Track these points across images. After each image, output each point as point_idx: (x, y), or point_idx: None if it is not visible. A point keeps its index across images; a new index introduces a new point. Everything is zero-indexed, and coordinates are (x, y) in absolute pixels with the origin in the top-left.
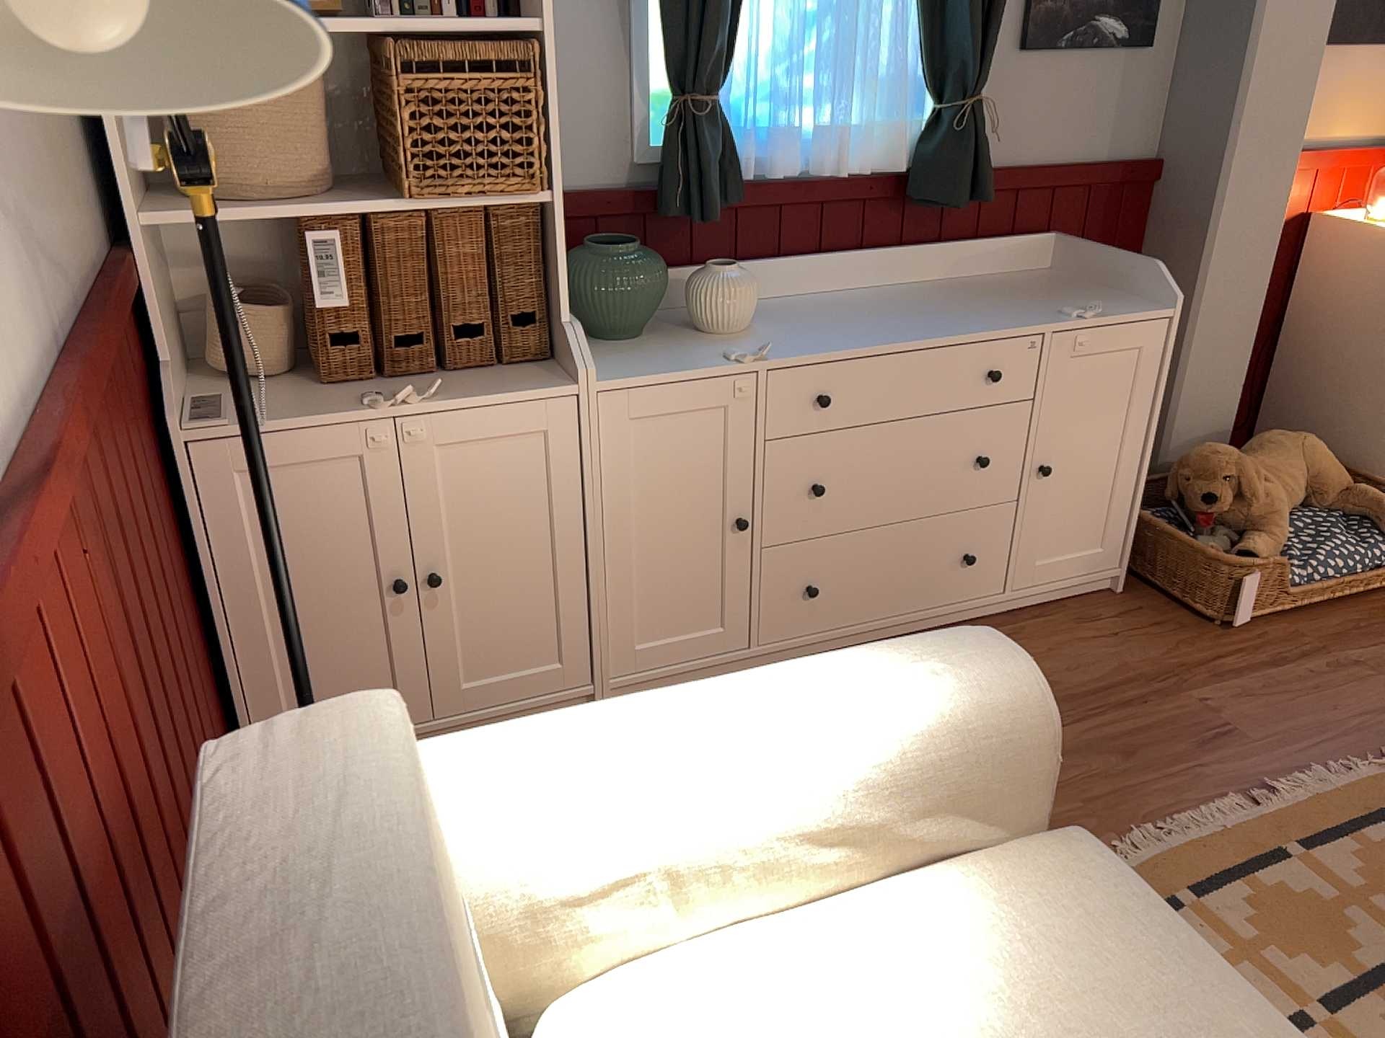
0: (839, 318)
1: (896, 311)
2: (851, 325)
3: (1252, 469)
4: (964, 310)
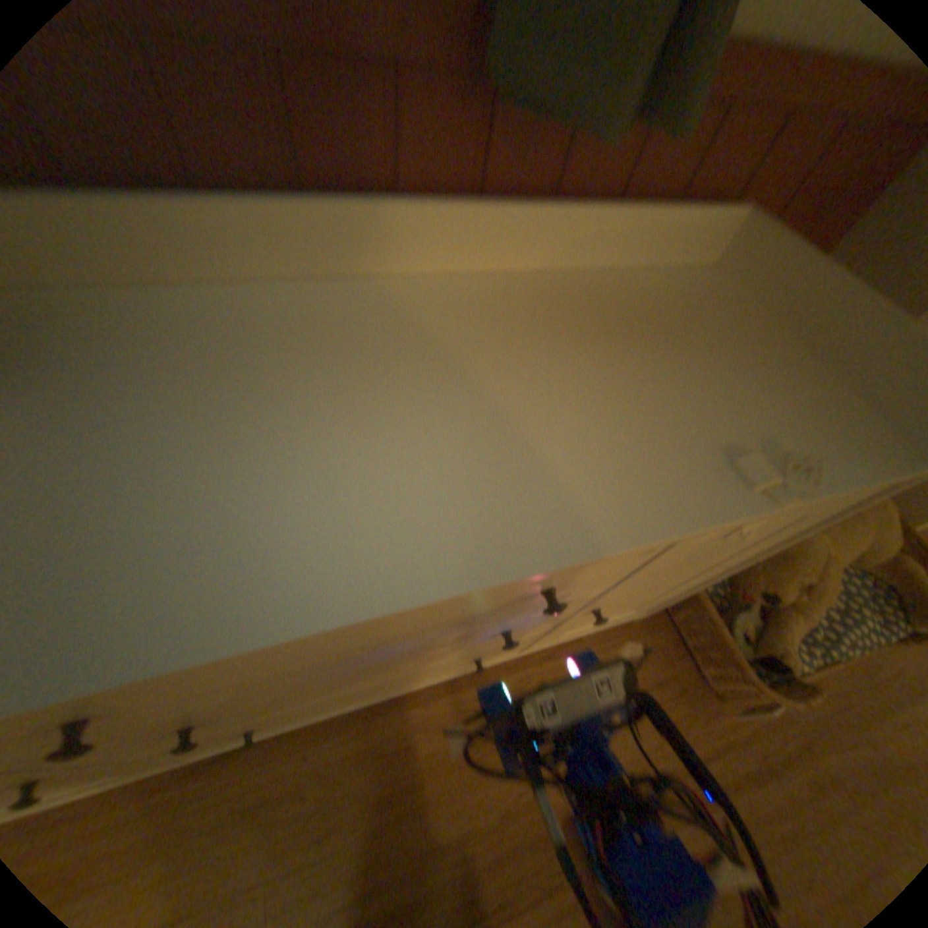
0: (246, 403)
1: (400, 382)
2: (249, 444)
3: (819, 546)
4: (544, 395)
